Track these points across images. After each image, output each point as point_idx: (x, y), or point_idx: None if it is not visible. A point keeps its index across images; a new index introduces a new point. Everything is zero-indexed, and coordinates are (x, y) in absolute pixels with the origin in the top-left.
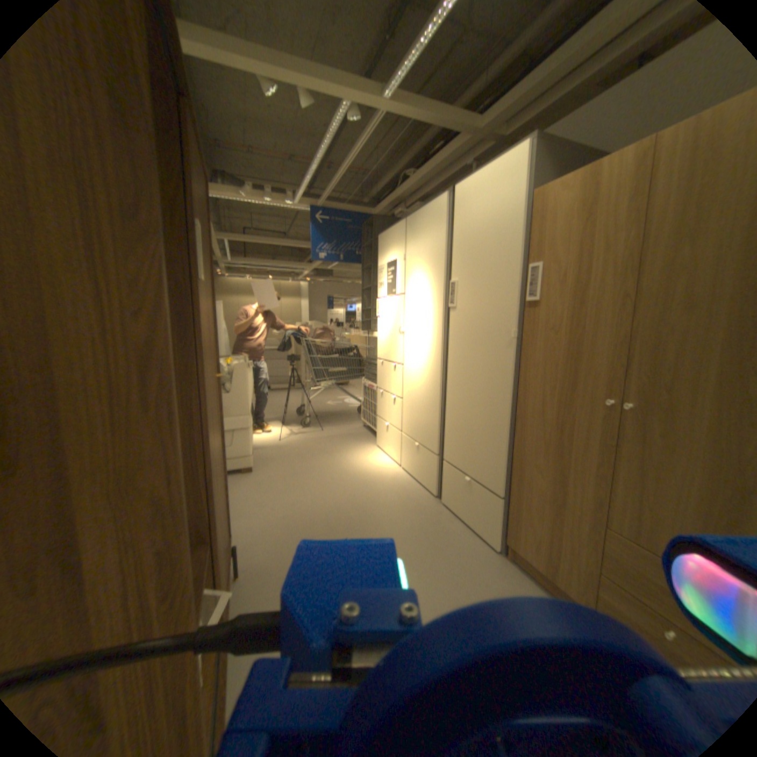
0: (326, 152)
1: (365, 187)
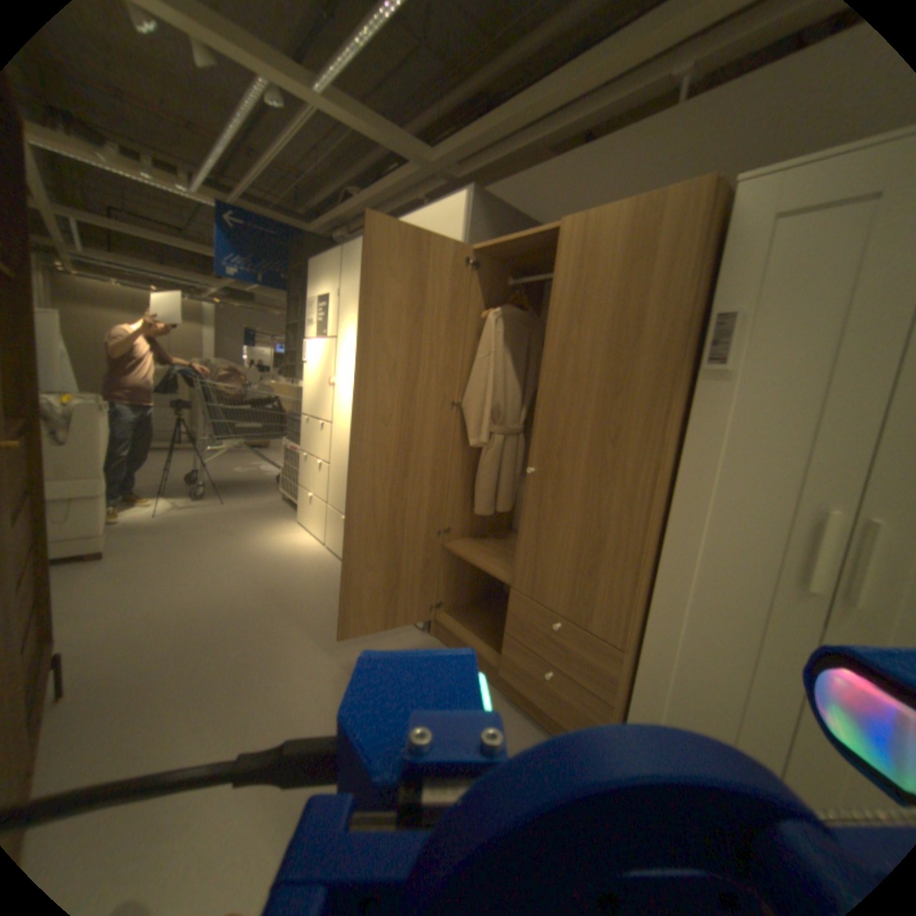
0: (242, 134)
1: (299, 195)
